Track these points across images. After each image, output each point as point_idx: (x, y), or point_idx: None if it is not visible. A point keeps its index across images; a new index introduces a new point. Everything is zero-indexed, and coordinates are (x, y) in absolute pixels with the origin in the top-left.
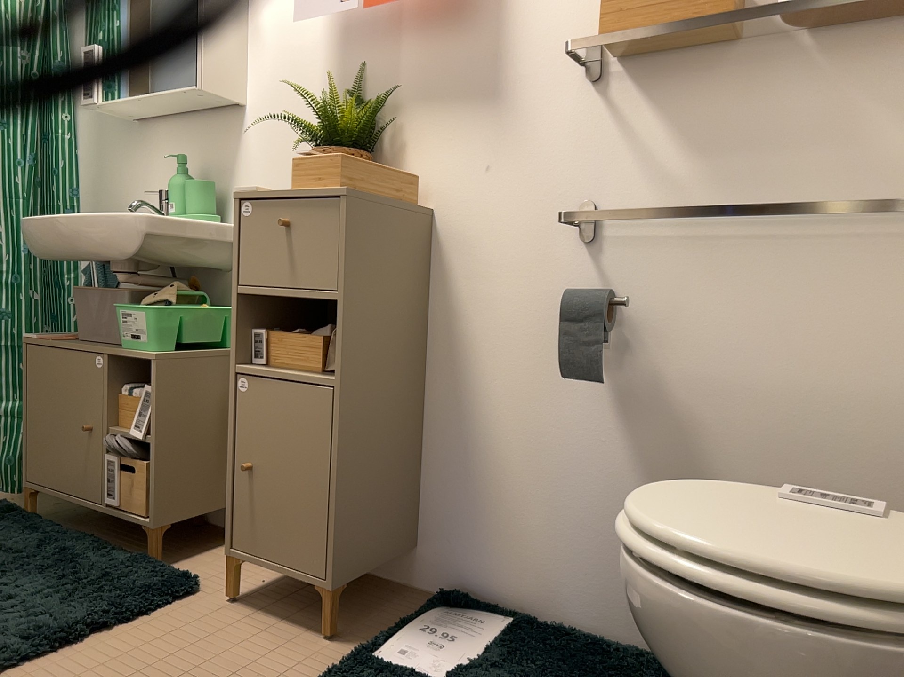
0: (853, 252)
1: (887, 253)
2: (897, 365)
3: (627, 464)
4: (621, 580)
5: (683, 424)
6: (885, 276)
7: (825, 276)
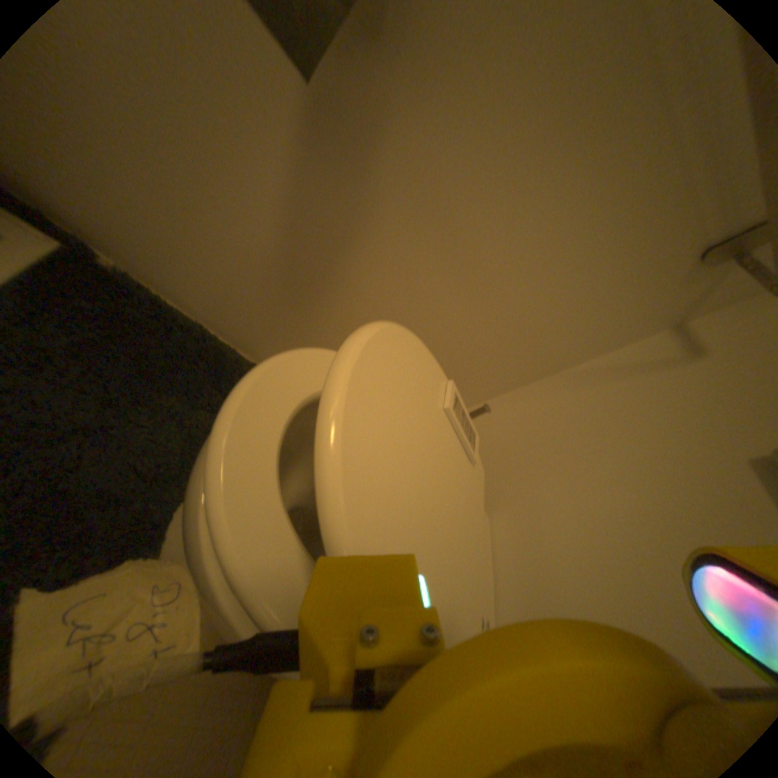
0: (669, 202)
1: (678, 231)
2: (554, 309)
3: (276, 197)
4: (211, 282)
5: (366, 210)
6: (645, 248)
7: (625, 199)
